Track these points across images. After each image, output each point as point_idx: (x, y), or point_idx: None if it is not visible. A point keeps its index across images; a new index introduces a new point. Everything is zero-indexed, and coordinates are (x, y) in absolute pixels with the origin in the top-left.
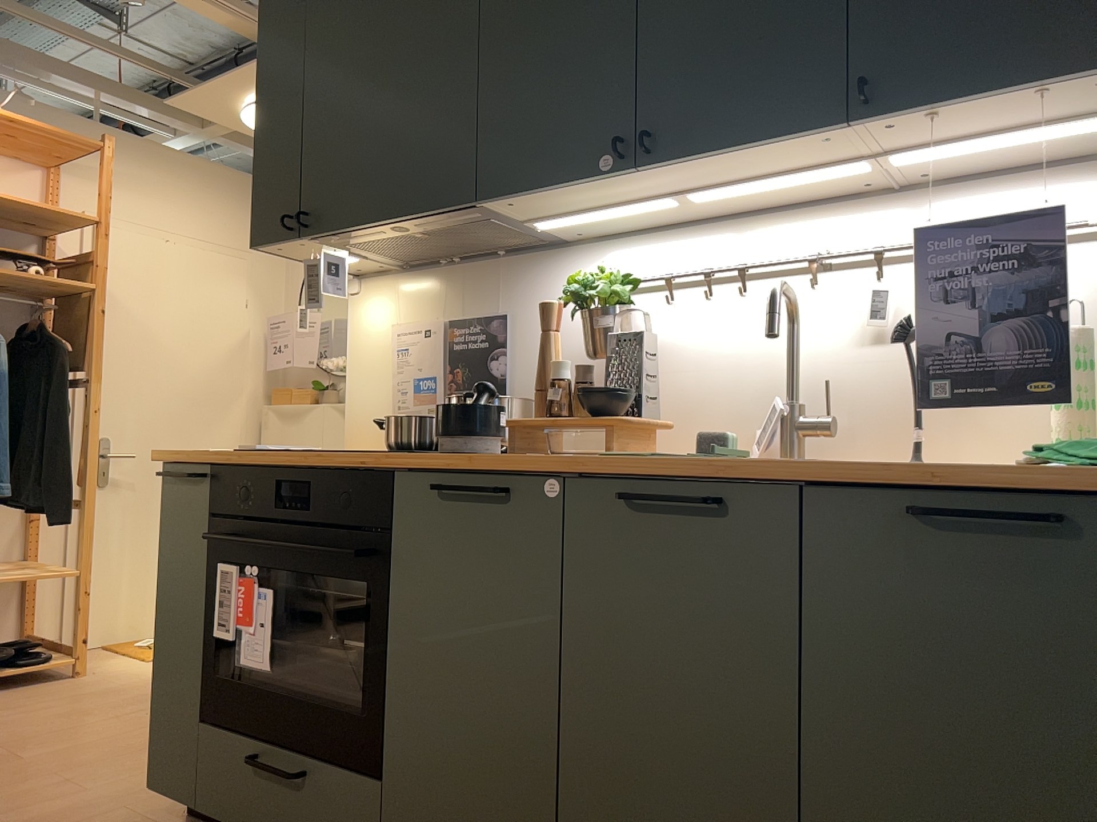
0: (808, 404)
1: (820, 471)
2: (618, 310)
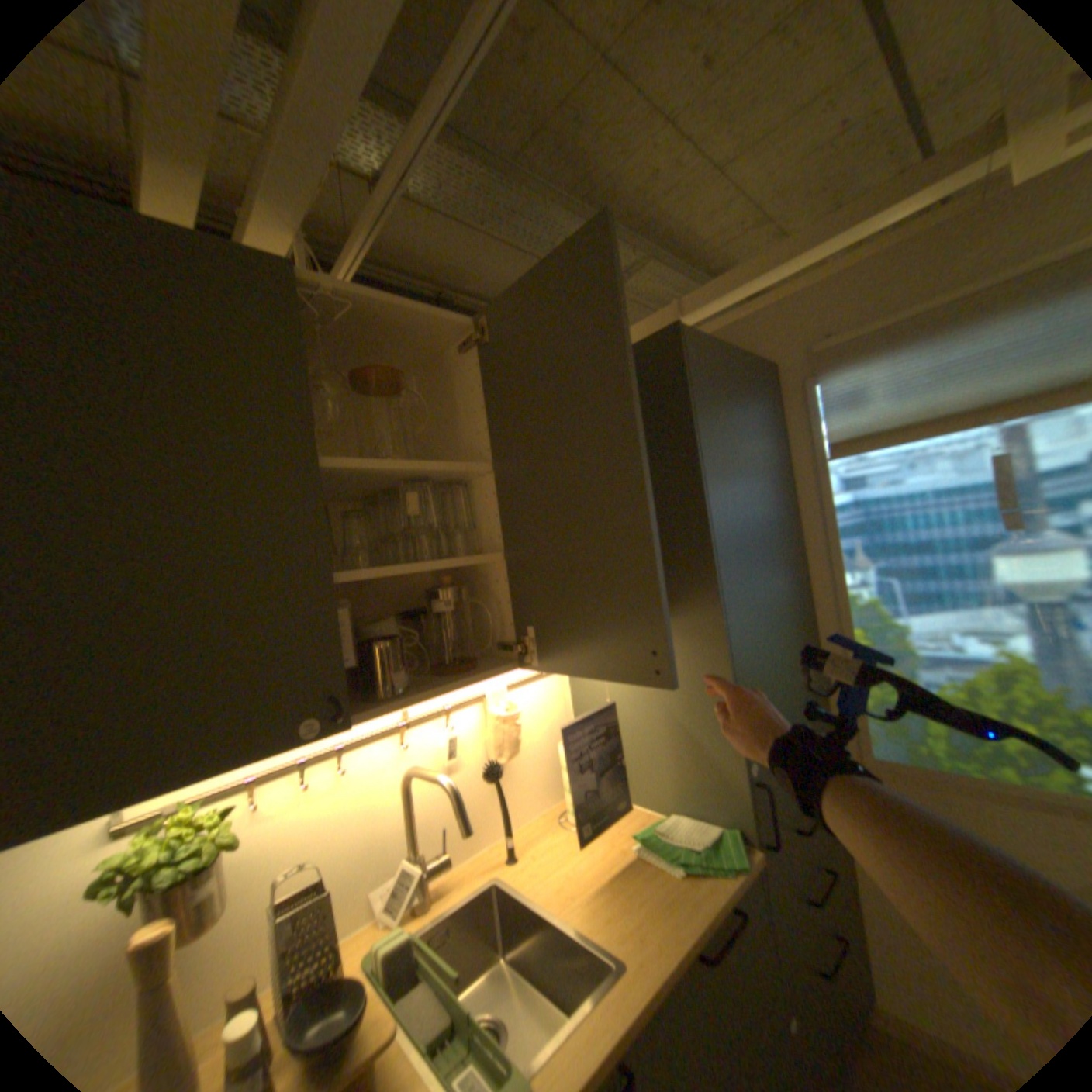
0: (421, 850)
1: (673, 981)
2: (215, 862)
